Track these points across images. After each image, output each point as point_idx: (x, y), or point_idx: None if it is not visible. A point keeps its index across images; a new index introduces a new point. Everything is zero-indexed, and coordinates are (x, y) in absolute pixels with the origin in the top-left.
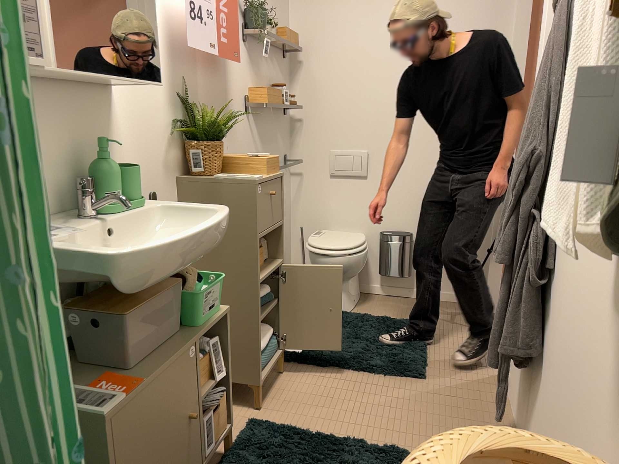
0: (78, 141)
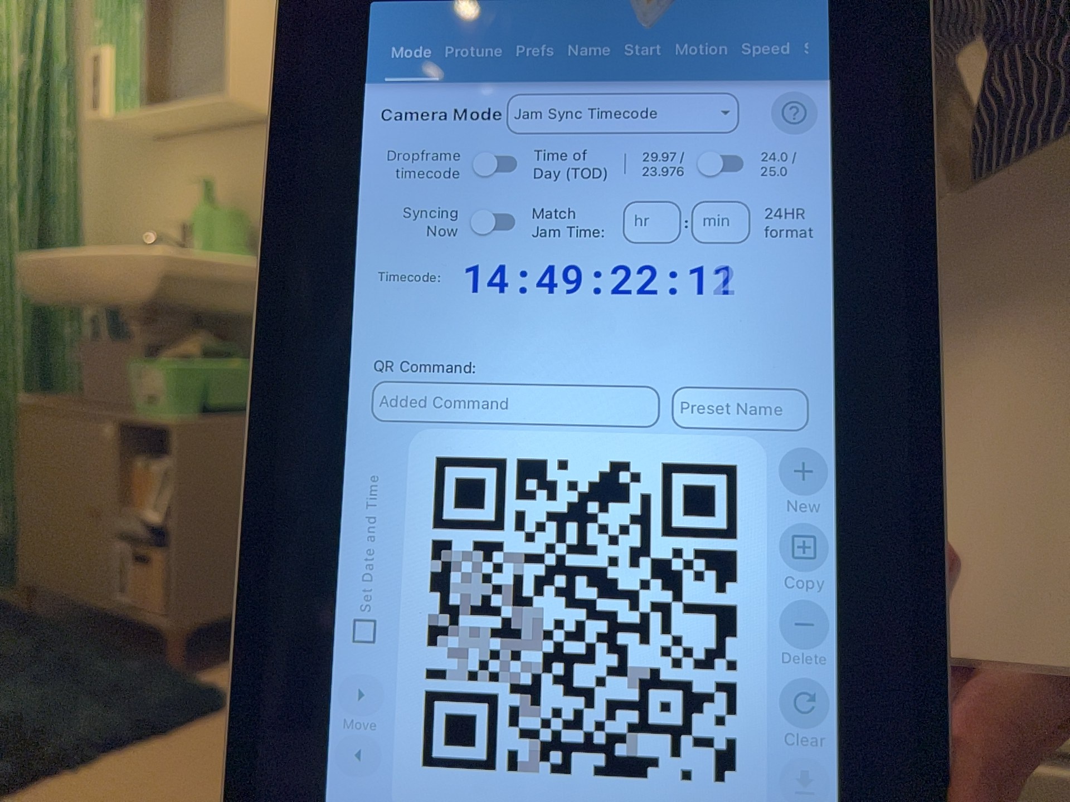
0: (224, 186)
